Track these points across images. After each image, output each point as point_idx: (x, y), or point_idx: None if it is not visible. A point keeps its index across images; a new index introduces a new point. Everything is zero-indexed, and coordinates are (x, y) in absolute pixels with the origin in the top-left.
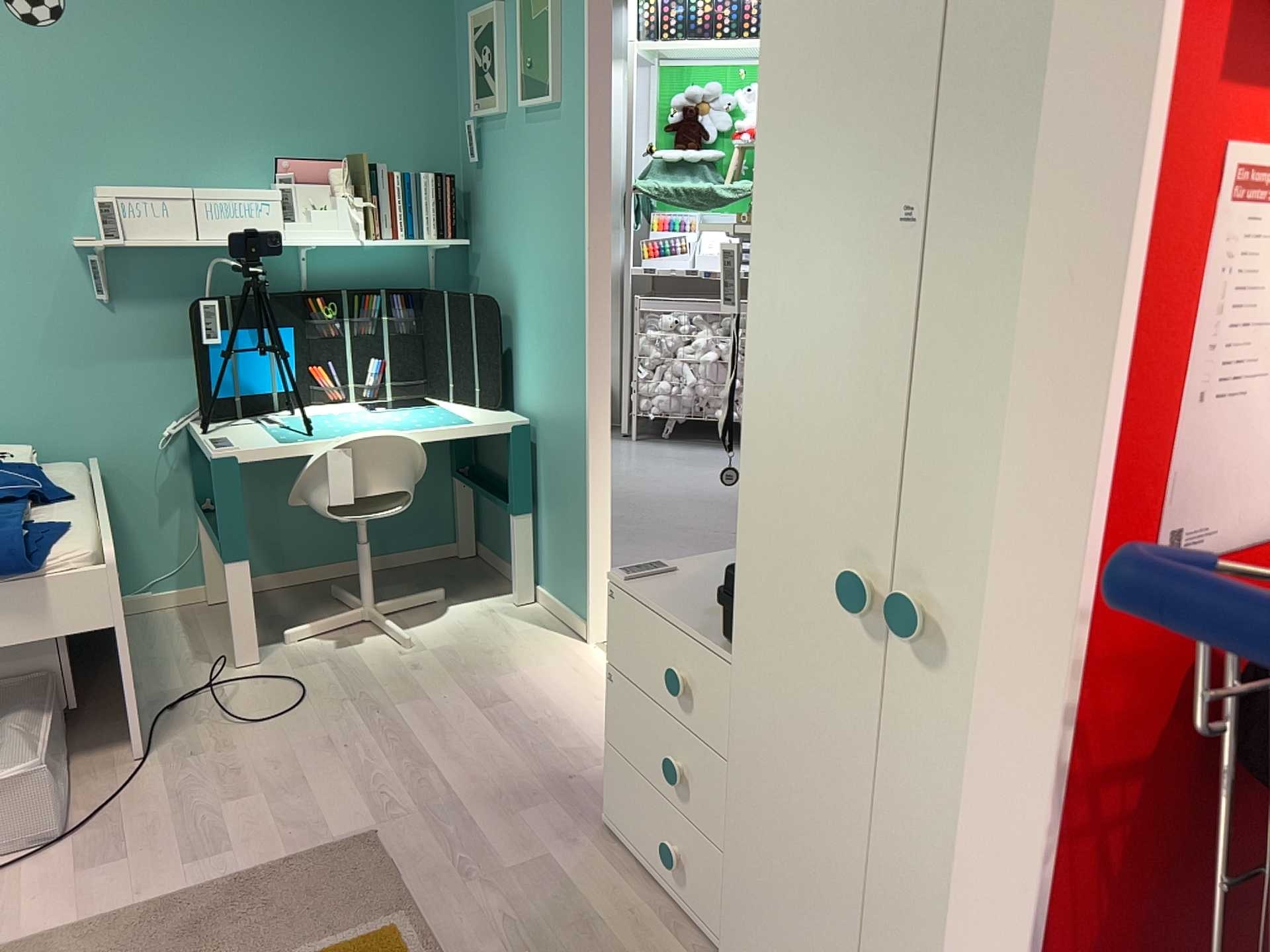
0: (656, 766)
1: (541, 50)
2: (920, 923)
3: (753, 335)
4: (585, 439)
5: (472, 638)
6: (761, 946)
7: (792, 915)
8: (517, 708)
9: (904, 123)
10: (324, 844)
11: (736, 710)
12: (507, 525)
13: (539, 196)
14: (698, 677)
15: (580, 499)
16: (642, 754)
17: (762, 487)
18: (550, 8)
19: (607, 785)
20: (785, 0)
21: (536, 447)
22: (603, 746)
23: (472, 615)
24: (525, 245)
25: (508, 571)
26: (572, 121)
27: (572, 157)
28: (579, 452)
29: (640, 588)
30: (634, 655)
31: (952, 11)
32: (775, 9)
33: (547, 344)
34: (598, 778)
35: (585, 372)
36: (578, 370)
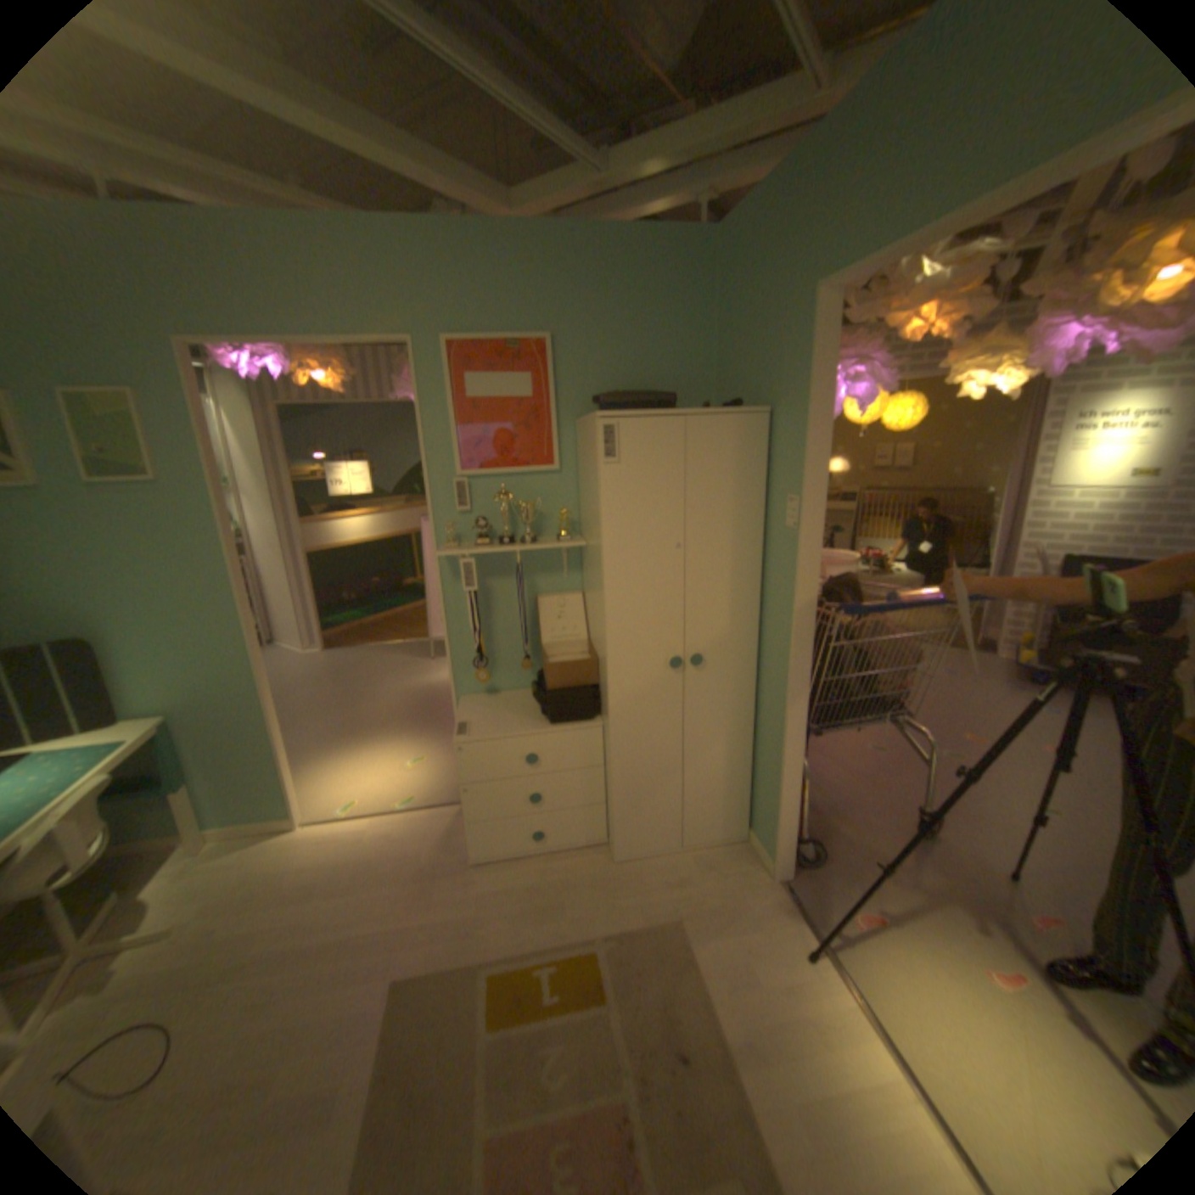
0: (514, 807)
1: (123, 440)
2: (703, 746)
3: (607, 598)
4: (257, 704)
5: (209, 890)
6: (635, 809)
7: (650, 785)
8: (328, 882)
9: (673, 523)
10: (380, 1015)
11: (612, 735)
12: (129, 812)
13: (134, 549)
14: (541, 749)
15: (258, 746)
16: (501, 809)
17: (618, 649)
18: (134, 410)
19: (470, 845)
20: (614, 482)
21: (174, 734)
22: (405, 851)
23: (173, 884)
24: (113, 589)
25: (145, 844)
26: (184, 494)
27: (190, 519)
28: (250, 715)
29: (479, 736)
30: (486, 768)
31: (687, 493)
32: (598, 482)
33: (177, 656)
34: (431, 860)
35: (247, 661)
36: (236, 662)
